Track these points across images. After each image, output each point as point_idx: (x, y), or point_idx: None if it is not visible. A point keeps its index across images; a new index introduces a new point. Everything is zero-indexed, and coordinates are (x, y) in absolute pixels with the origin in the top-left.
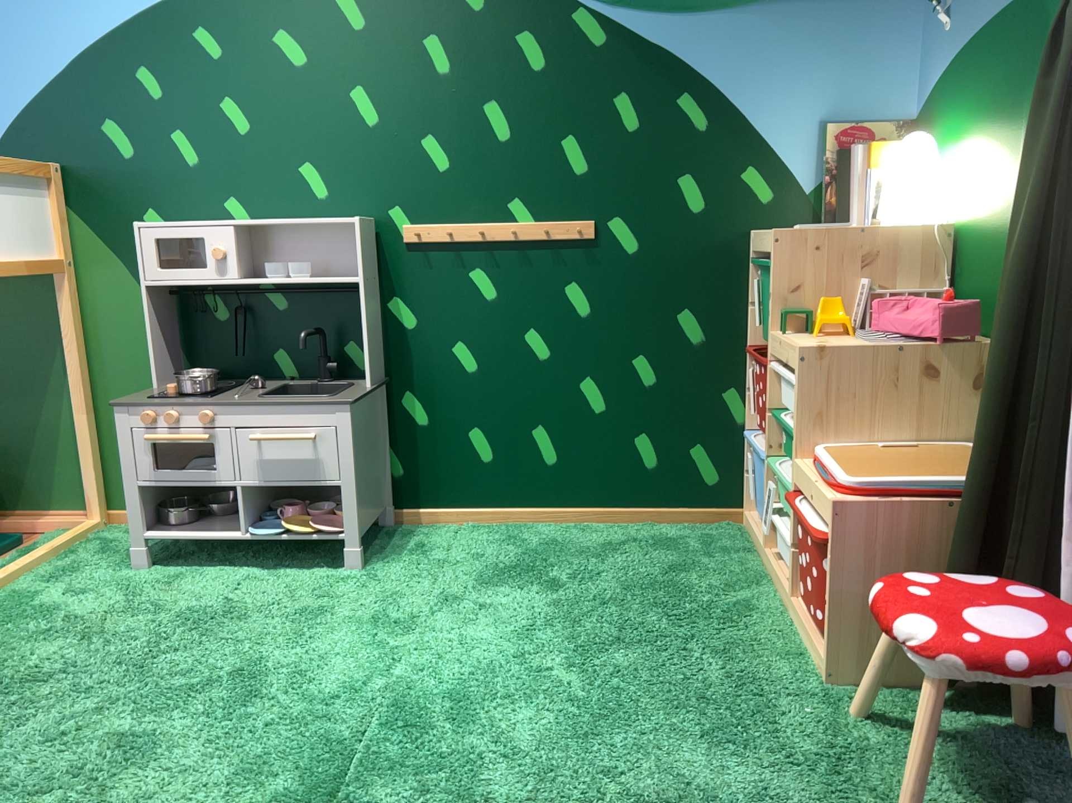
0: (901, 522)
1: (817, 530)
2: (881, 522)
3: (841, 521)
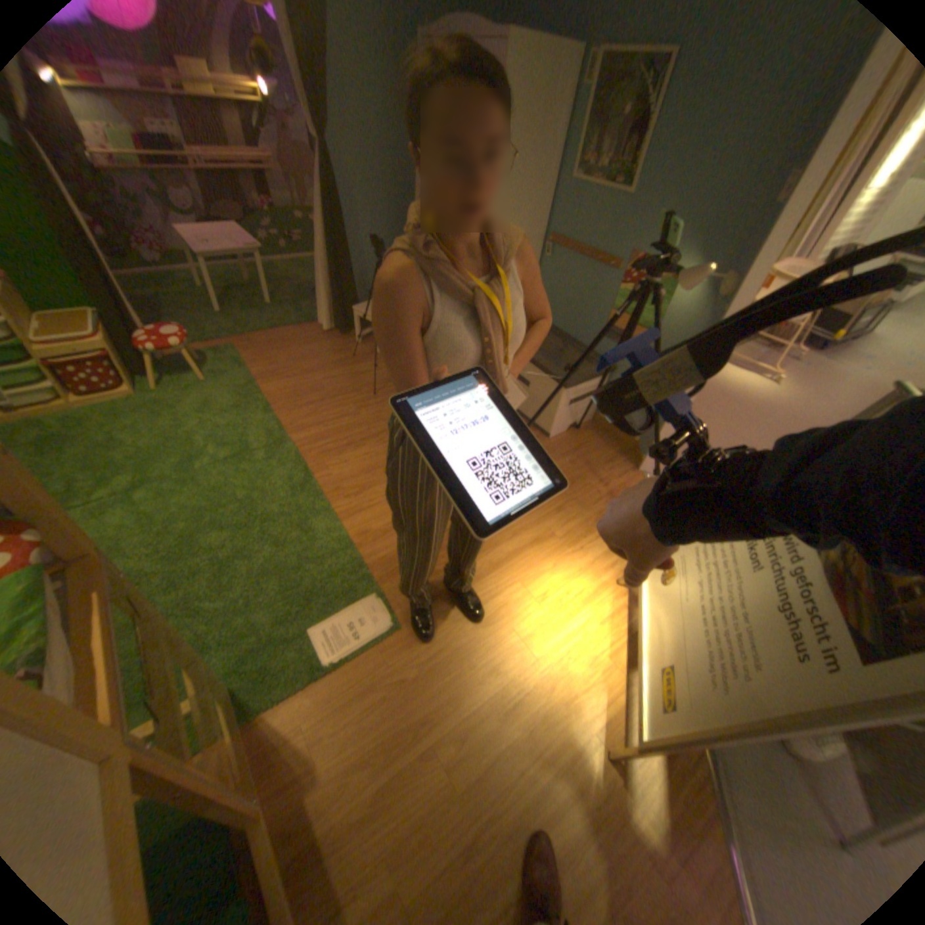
0: (104, 336)
1: (89, 358)
2: (105, 339)
3: (105, 344)
